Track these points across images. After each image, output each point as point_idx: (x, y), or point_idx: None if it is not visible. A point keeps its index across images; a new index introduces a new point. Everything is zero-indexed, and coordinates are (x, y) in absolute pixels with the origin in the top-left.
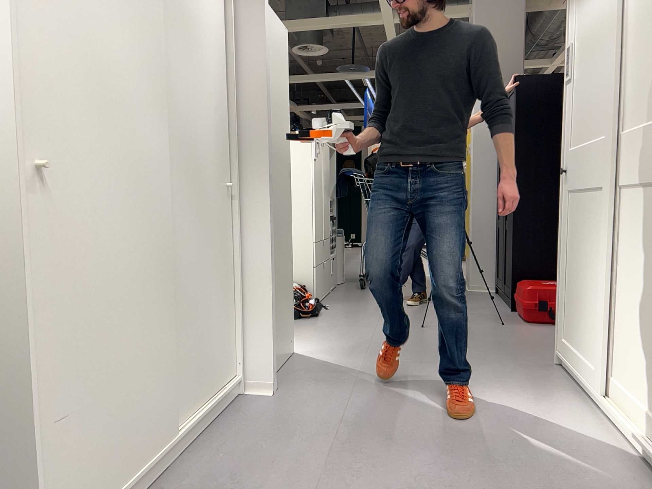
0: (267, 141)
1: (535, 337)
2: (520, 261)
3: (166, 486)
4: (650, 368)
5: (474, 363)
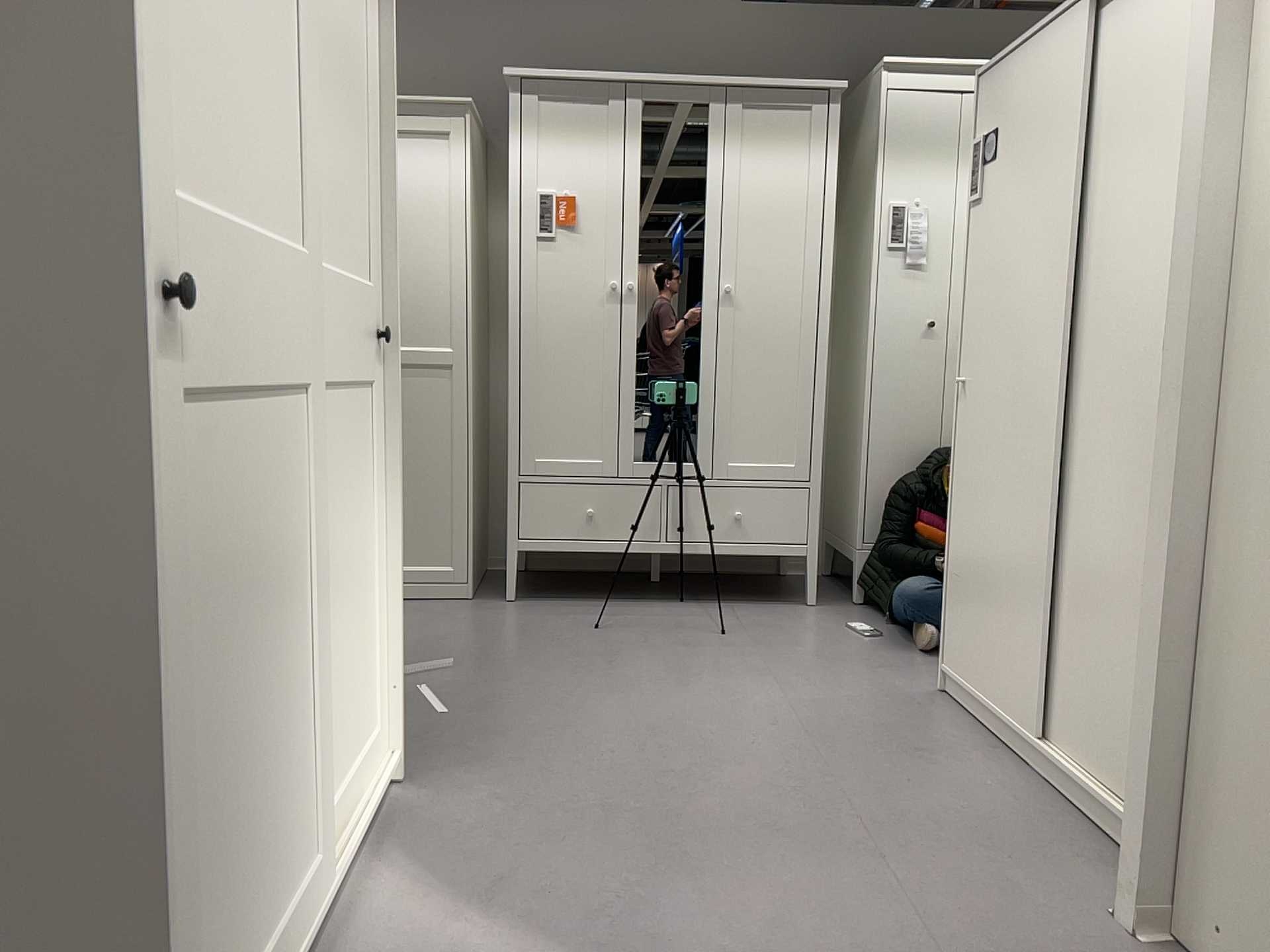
0: (1180, 267)
1: None
2: None
3: (994, 754)
4: (357, 684)
5: None
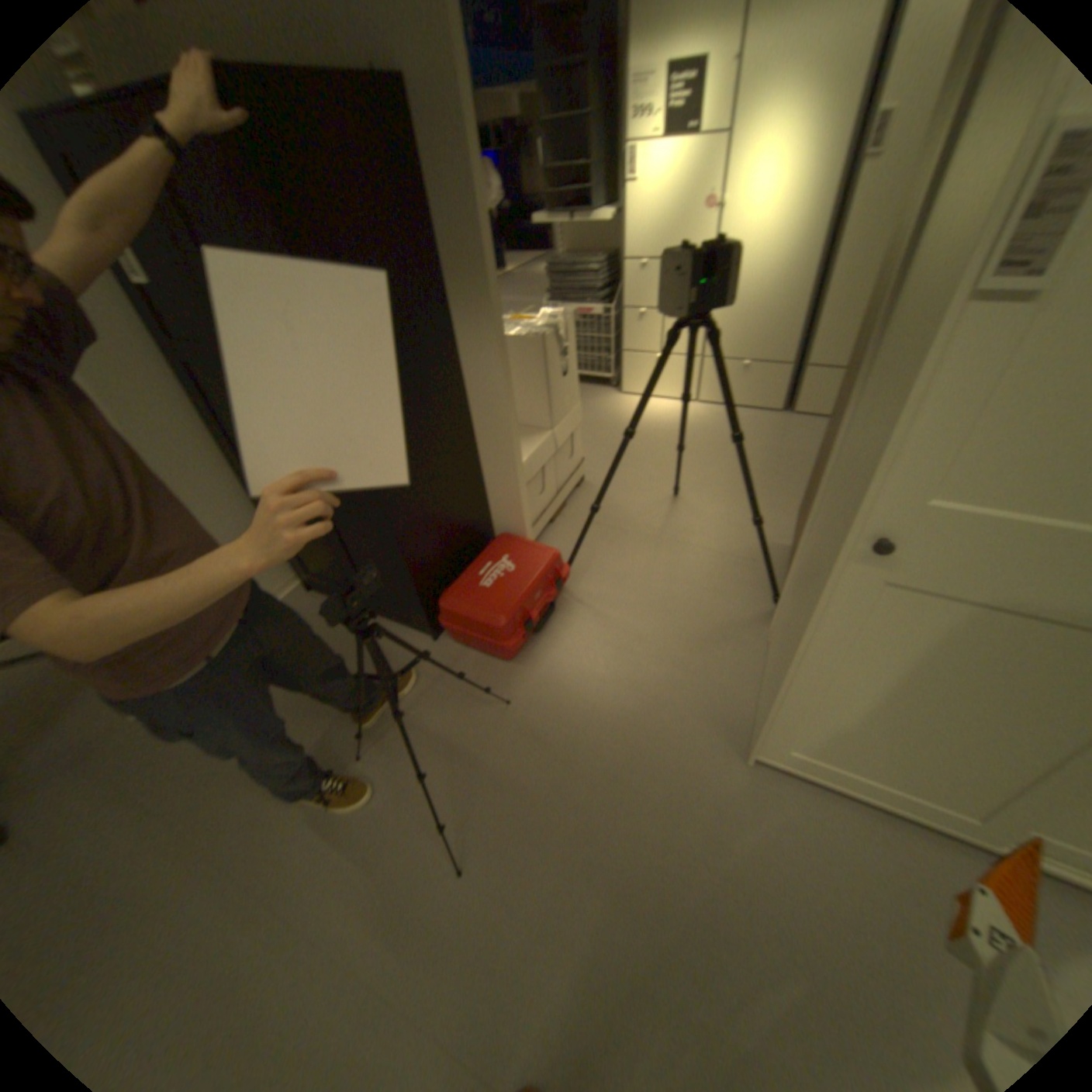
0: None
1: (604, 703)
2: (424, 565)
3: None
4: None
5: (750, 916)
